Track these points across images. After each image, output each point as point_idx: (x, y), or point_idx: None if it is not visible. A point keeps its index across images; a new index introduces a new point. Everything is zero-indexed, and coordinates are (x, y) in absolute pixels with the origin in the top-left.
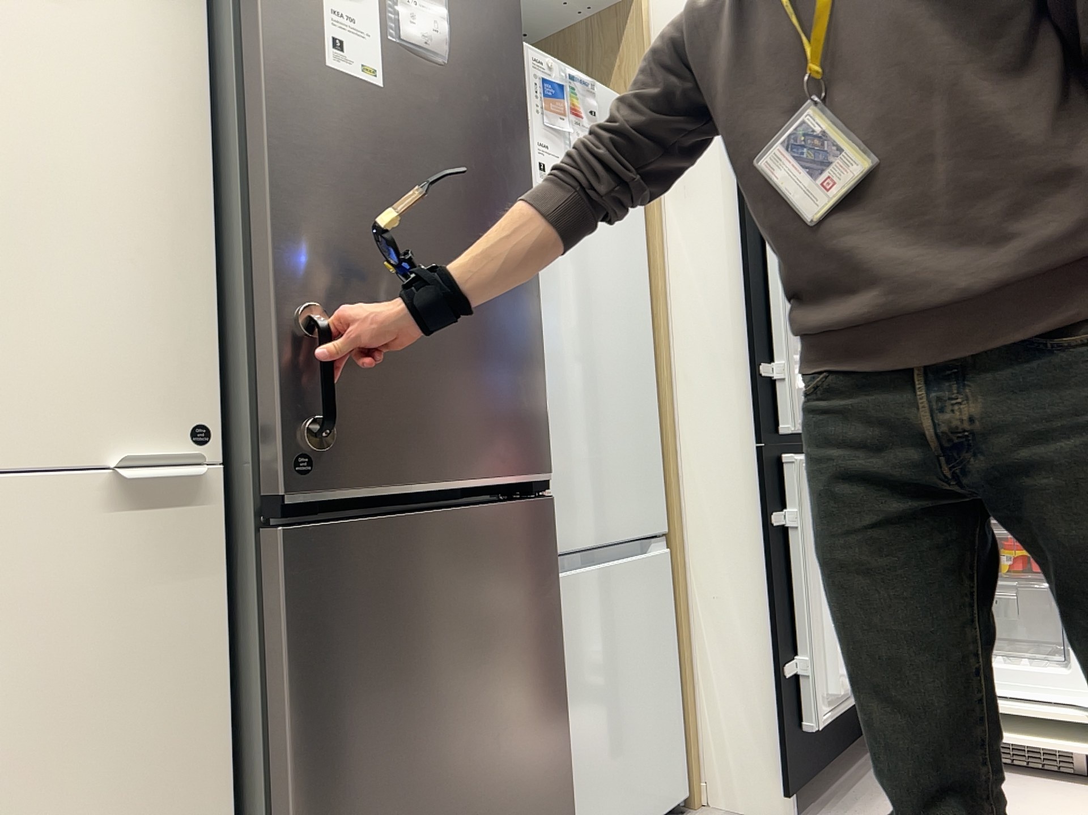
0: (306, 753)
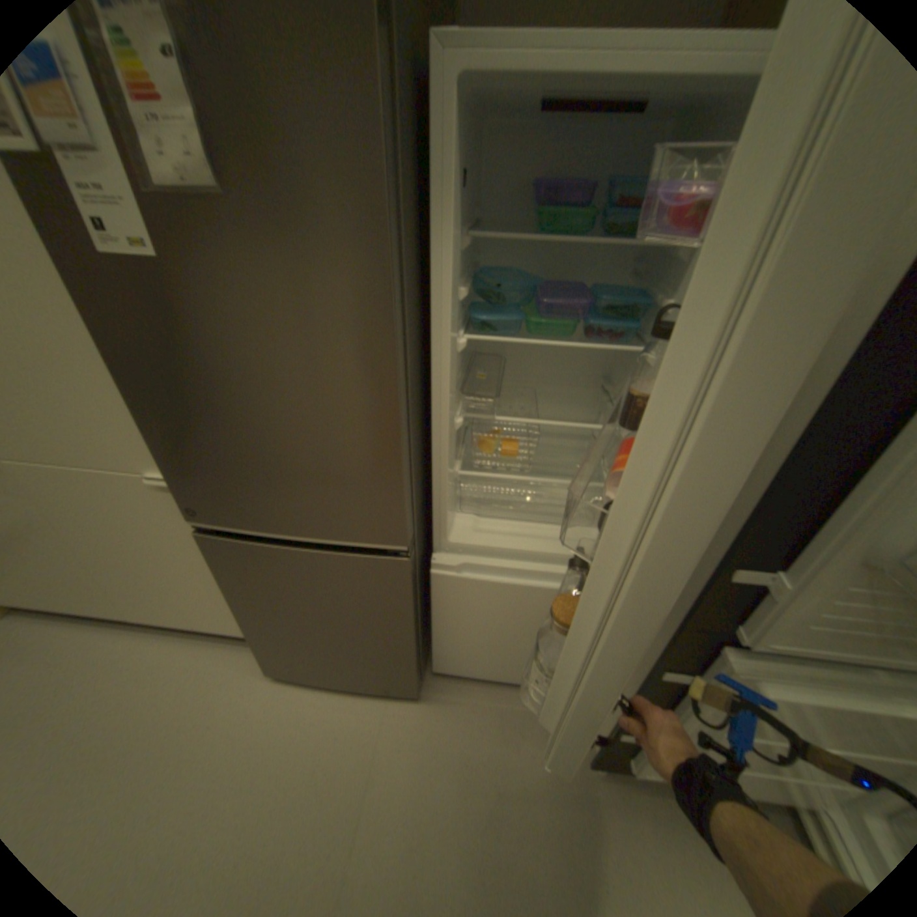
0: (234, 601)
